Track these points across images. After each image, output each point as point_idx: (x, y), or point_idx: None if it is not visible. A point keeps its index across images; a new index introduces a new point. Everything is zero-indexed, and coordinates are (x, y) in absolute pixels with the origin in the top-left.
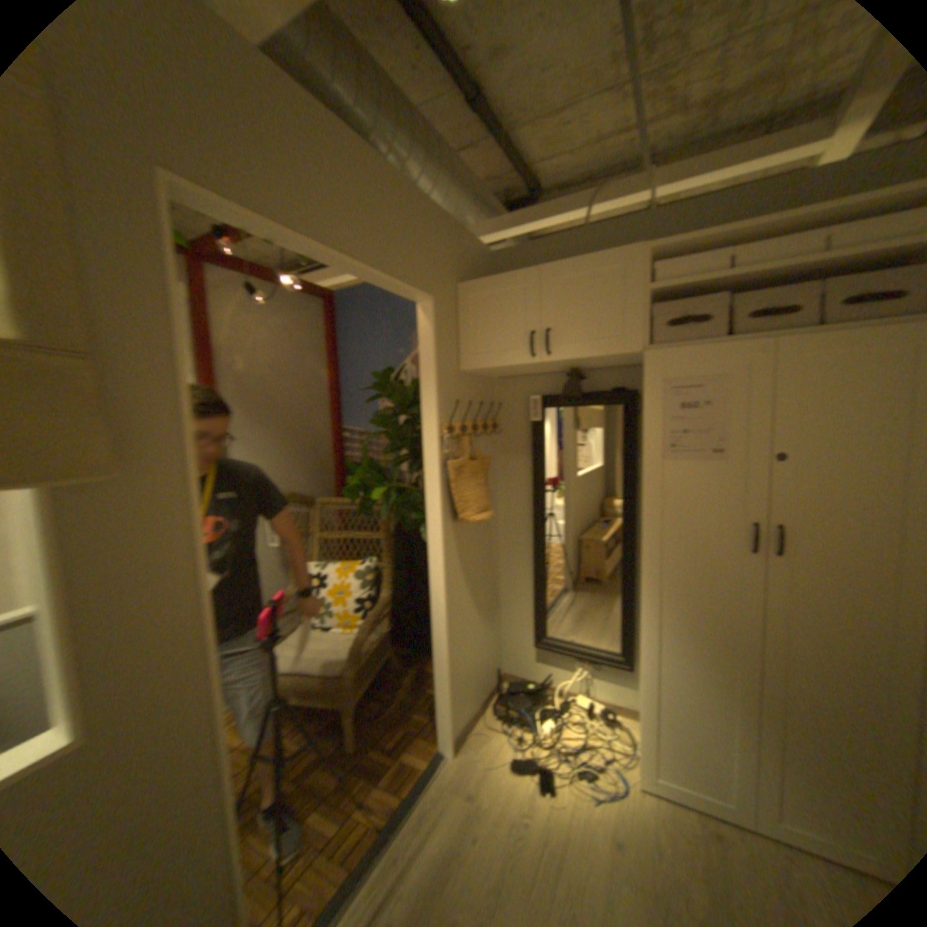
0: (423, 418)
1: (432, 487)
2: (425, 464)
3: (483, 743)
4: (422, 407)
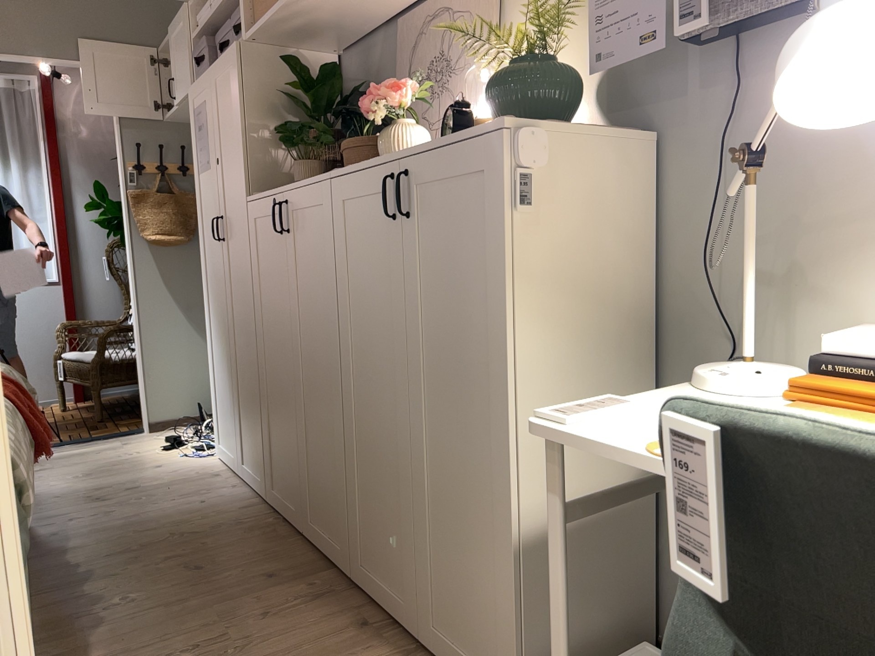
0: (117, 157)
1: (123, 210)
2: (120, 193)
3: (179, 430)
4: (116, 149)
